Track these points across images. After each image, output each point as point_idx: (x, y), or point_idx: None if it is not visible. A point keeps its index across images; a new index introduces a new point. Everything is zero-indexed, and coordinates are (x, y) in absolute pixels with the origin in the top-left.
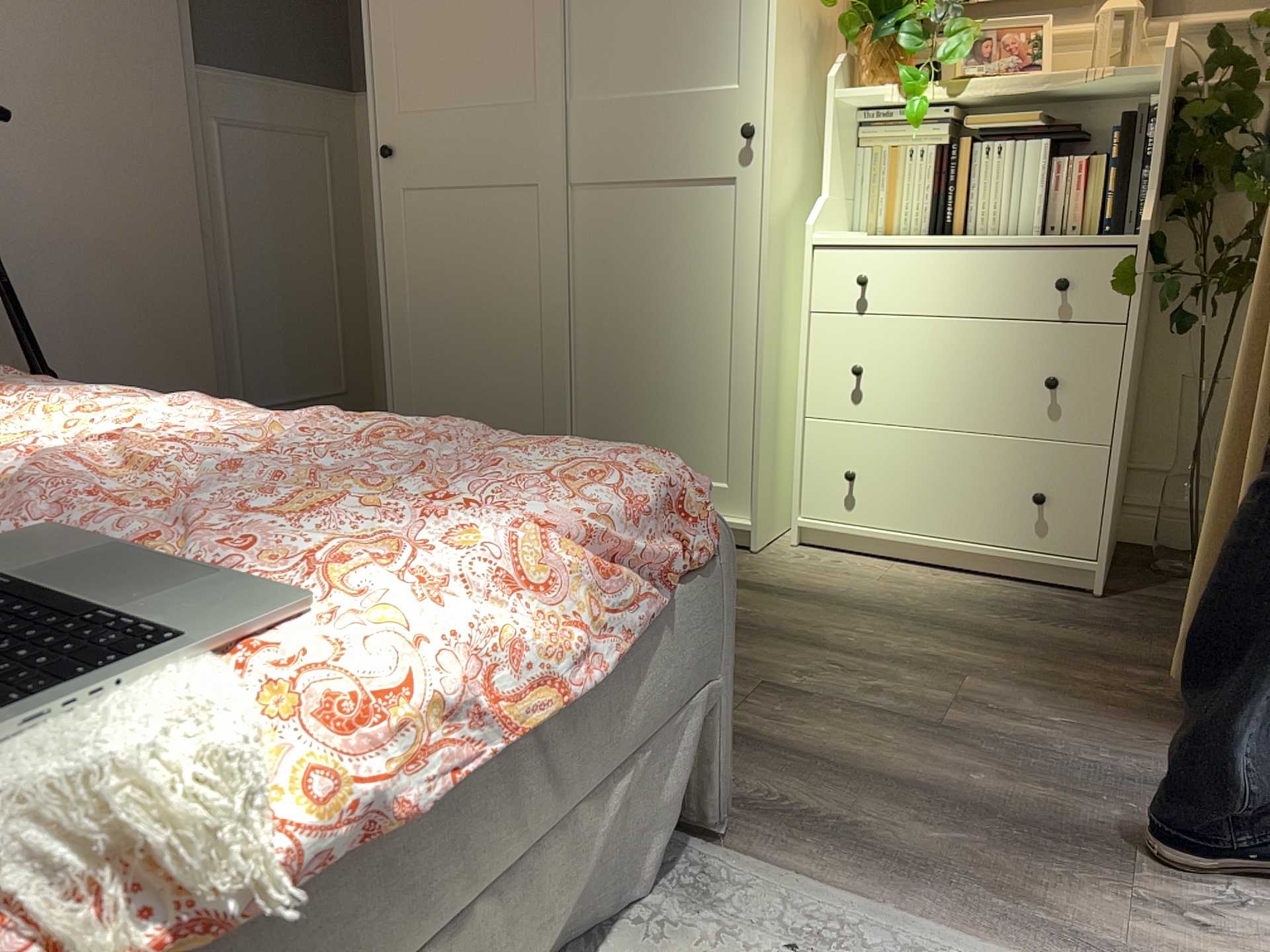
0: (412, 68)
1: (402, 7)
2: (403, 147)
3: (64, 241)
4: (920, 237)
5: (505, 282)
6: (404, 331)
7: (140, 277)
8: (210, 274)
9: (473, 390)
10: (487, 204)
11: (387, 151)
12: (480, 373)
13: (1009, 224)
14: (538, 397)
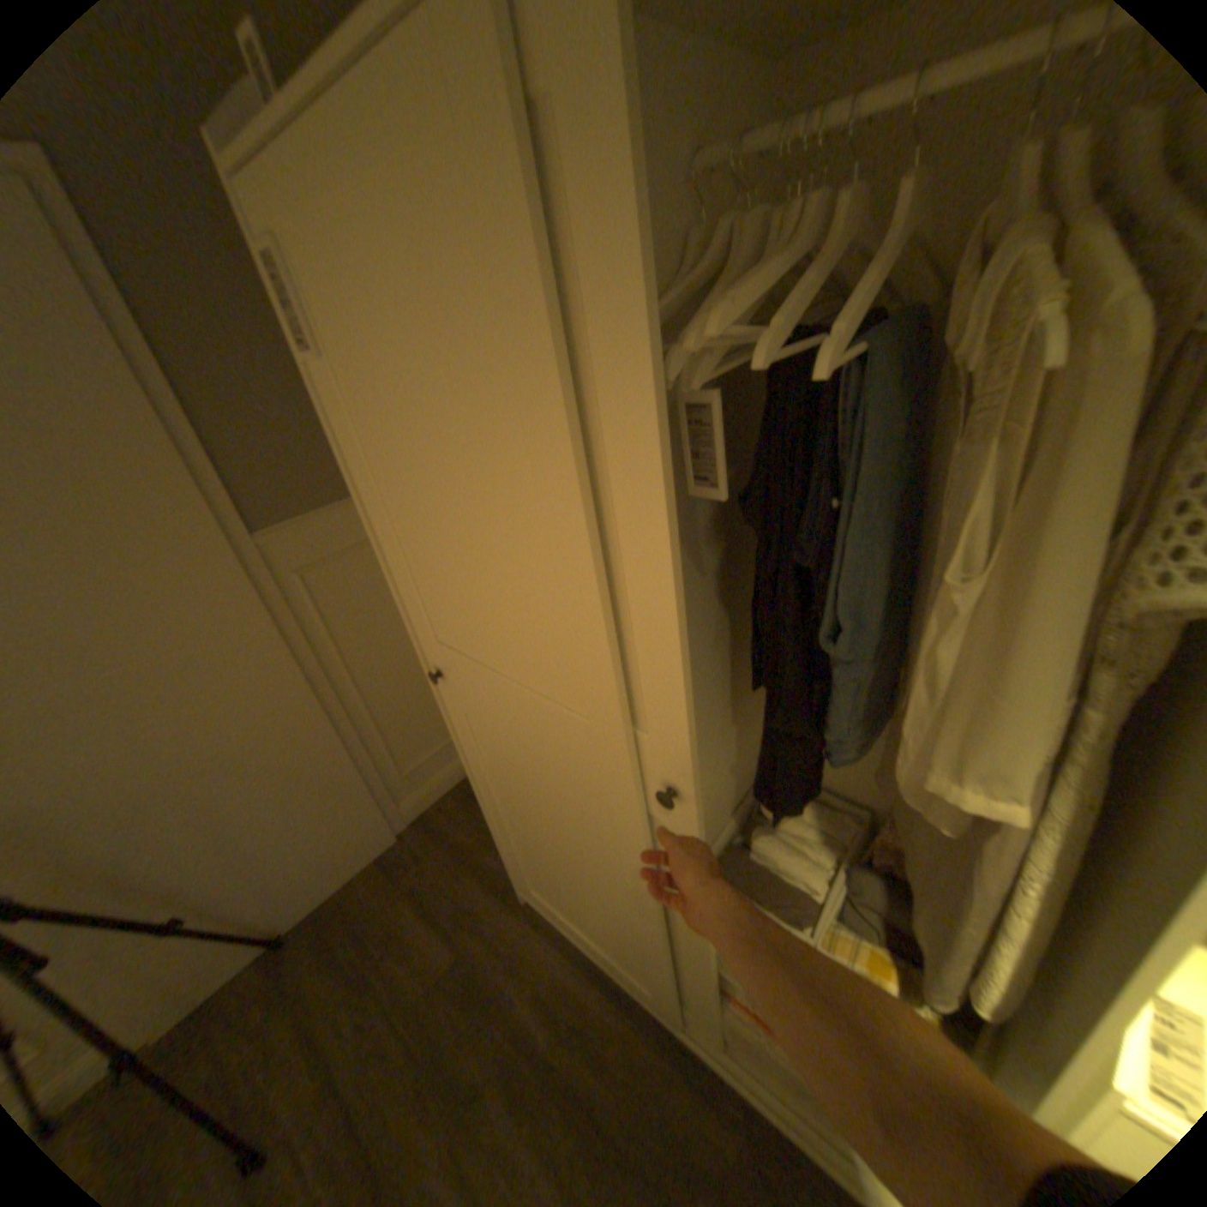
0: (432, 601)
1: (399, 529)
2: (449, 675)
3: (153, 783)
4: None
5: (584, 850)
6: (496, 815)
7: (252, 761)
8: (329, 709)
9: (569, 896)
10: (549, 776)
11: (432, 677)
12: (573, 891)
13: None
14: (637, 954)
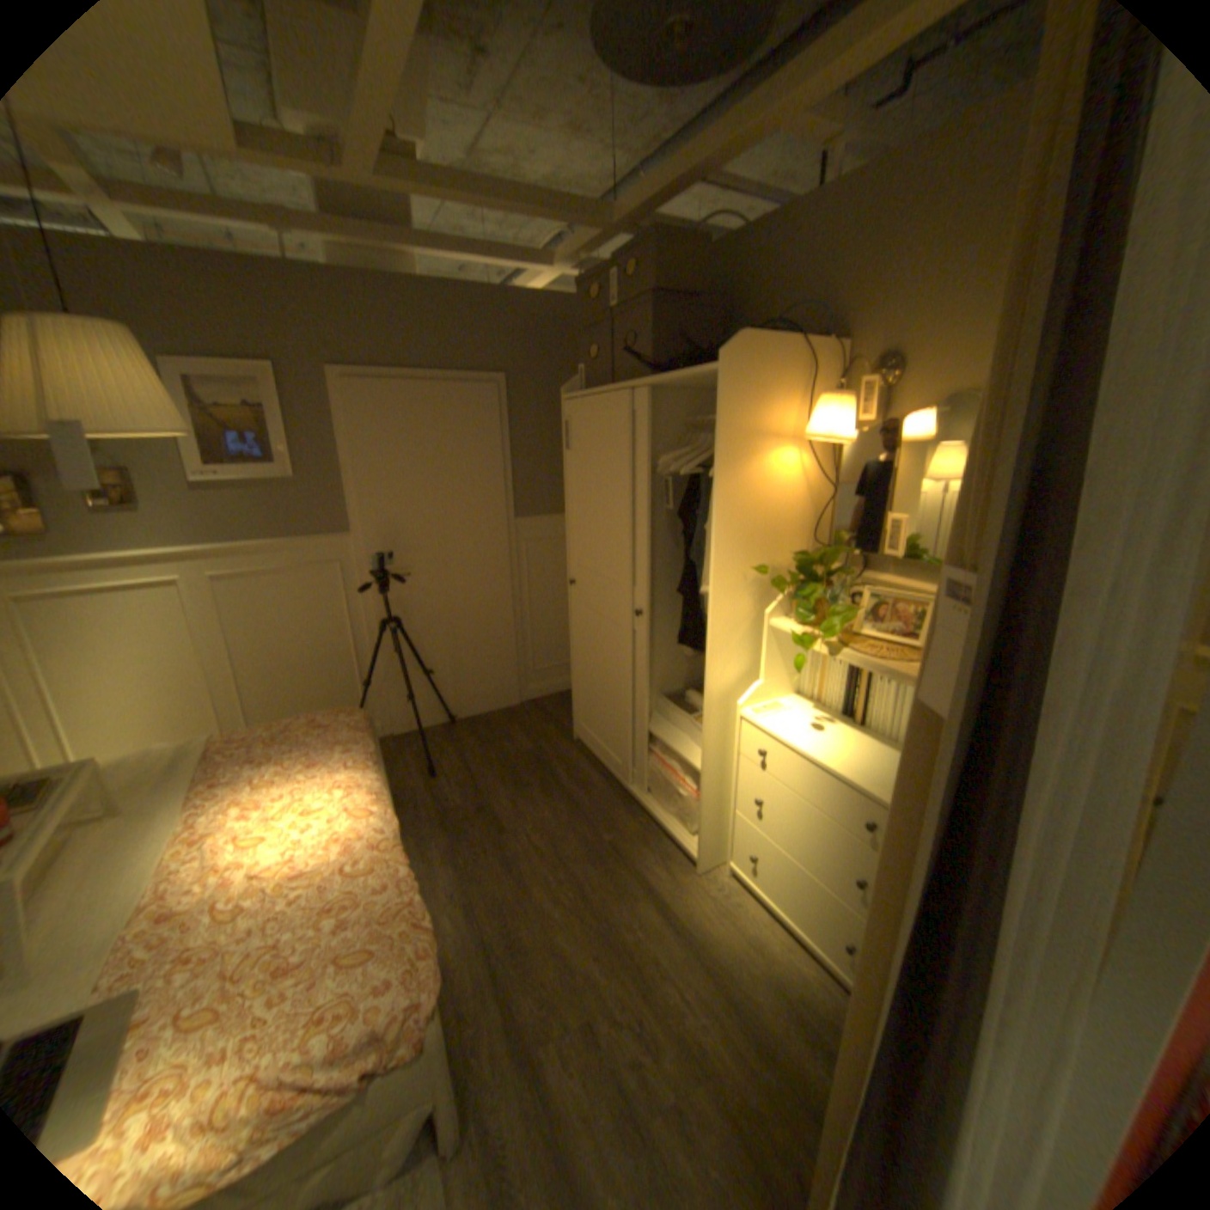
0: (581, 545)
1: (578, 514)
2: (578, 582)
3: (444, 609)
4: (829, 718)
5: (609, 666)
6: (577, 668)
7: (478, 620)
8: (515, 612)
9: (599, 710)
10: (604, 624)
11: (571, 582)
12: (601, 704)
13: (892, 731)
14: (620, 730)
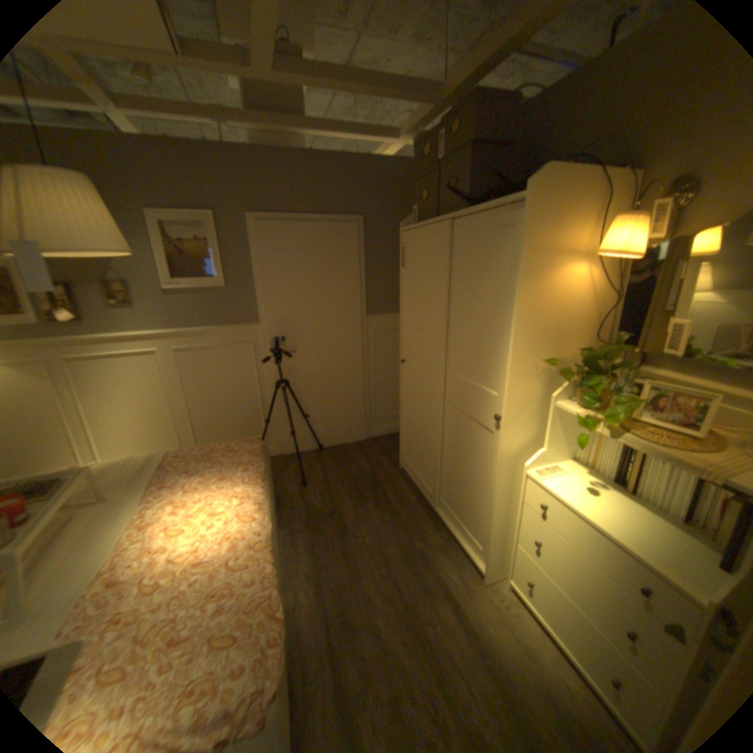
0: (409, 335)
1: (408, 314)
2: (406, 361)
3: (317, 375)
4: (602, 484)
5: (425, 423)
6: (403, 420)
7: (339, 383)
8: (363, 379)
9: (416, 452)
10: (423, 393)
11: (401, 361)
12: (418, 448)
13: (664, 504)
14: (431, 468)
